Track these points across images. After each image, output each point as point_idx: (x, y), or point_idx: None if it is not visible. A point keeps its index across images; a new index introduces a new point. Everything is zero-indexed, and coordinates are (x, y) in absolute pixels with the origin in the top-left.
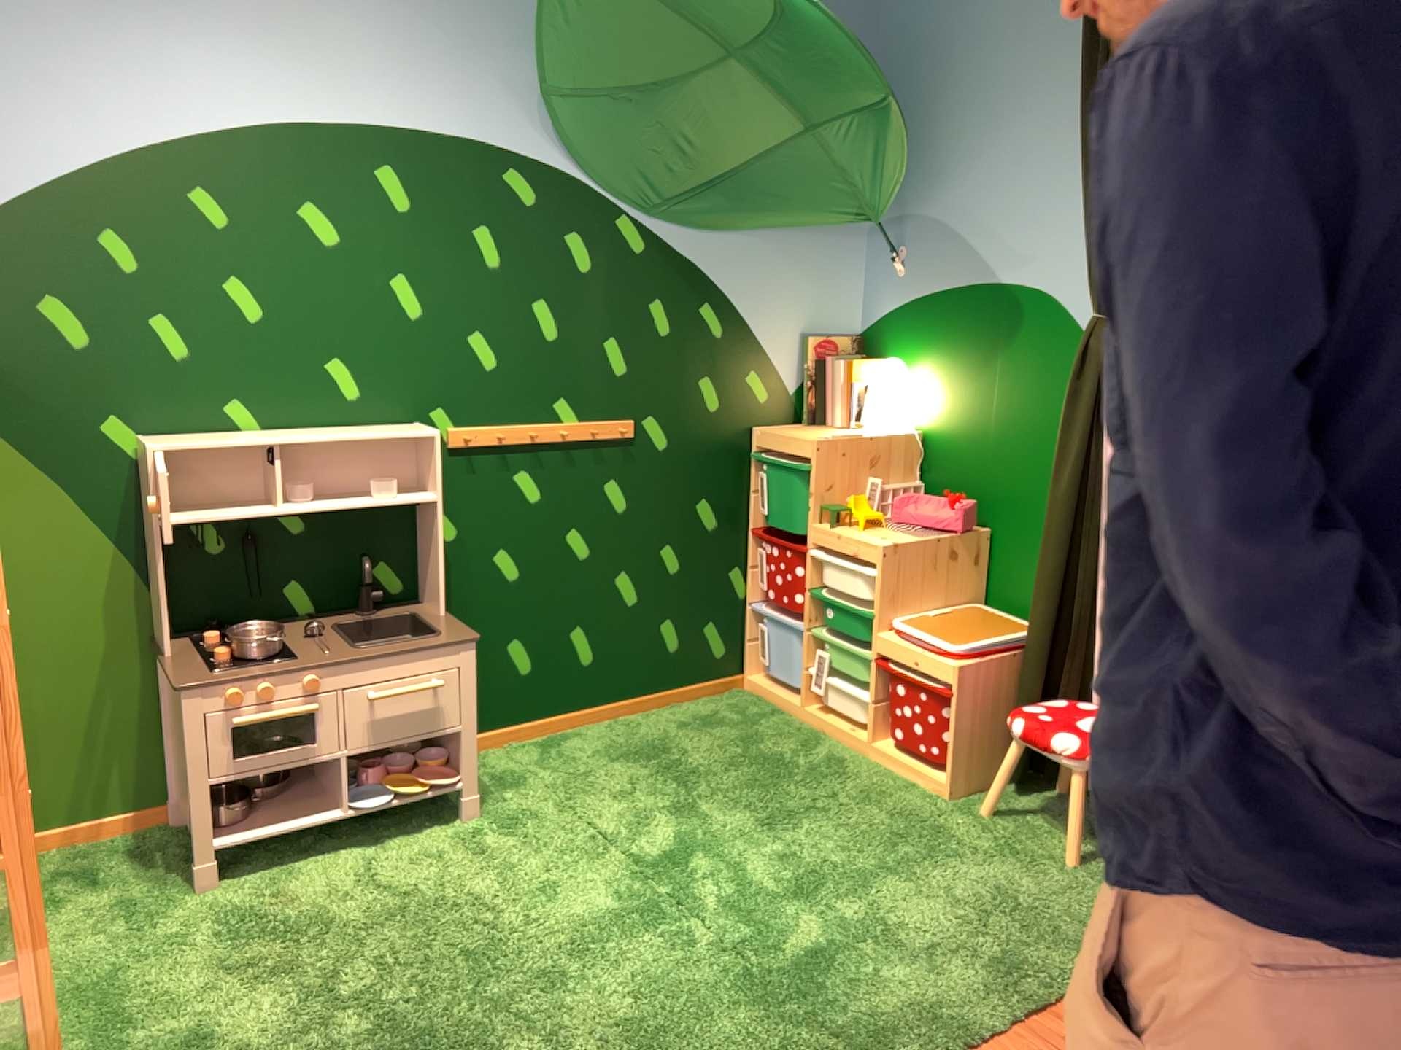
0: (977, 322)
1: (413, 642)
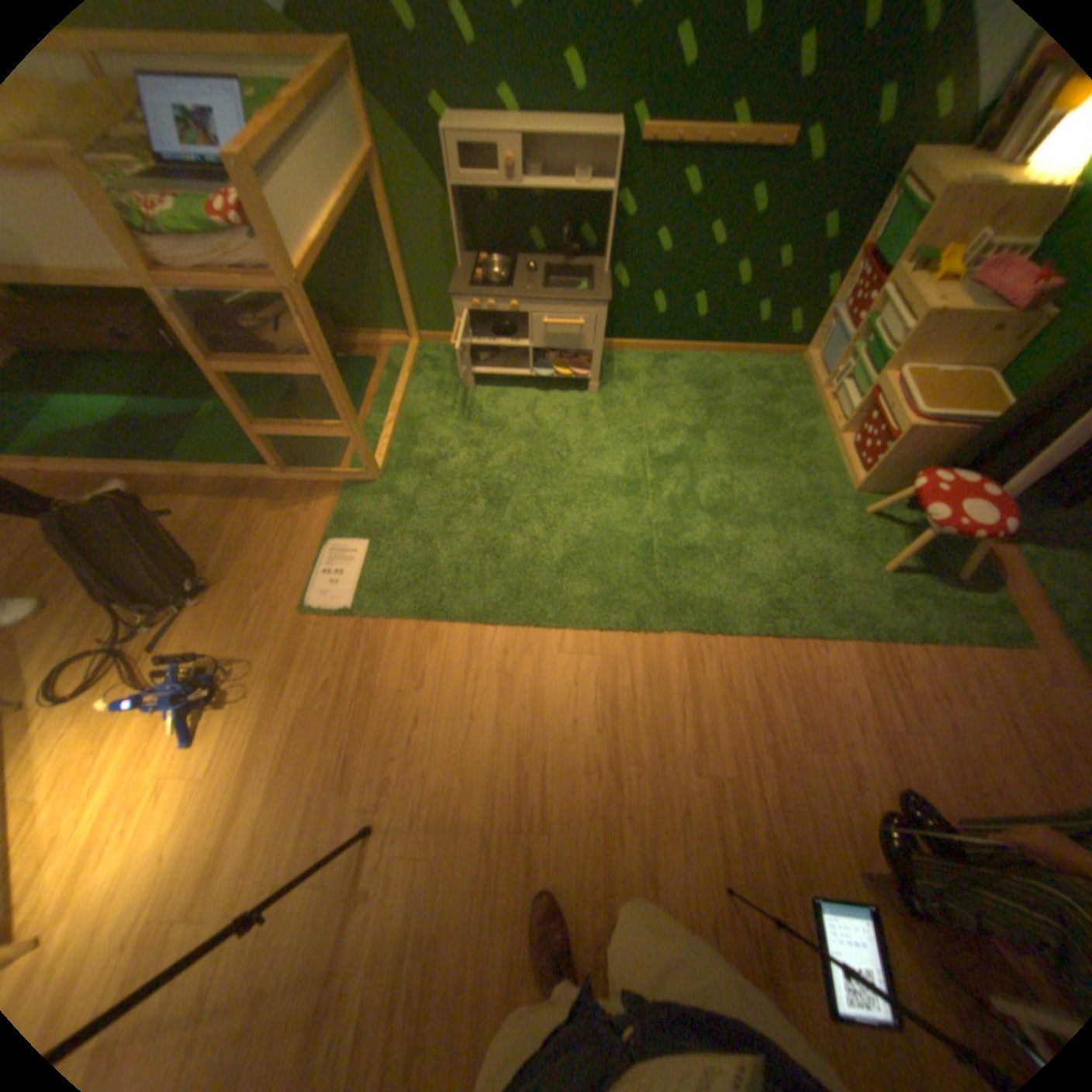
0: None
1: (572, 295)
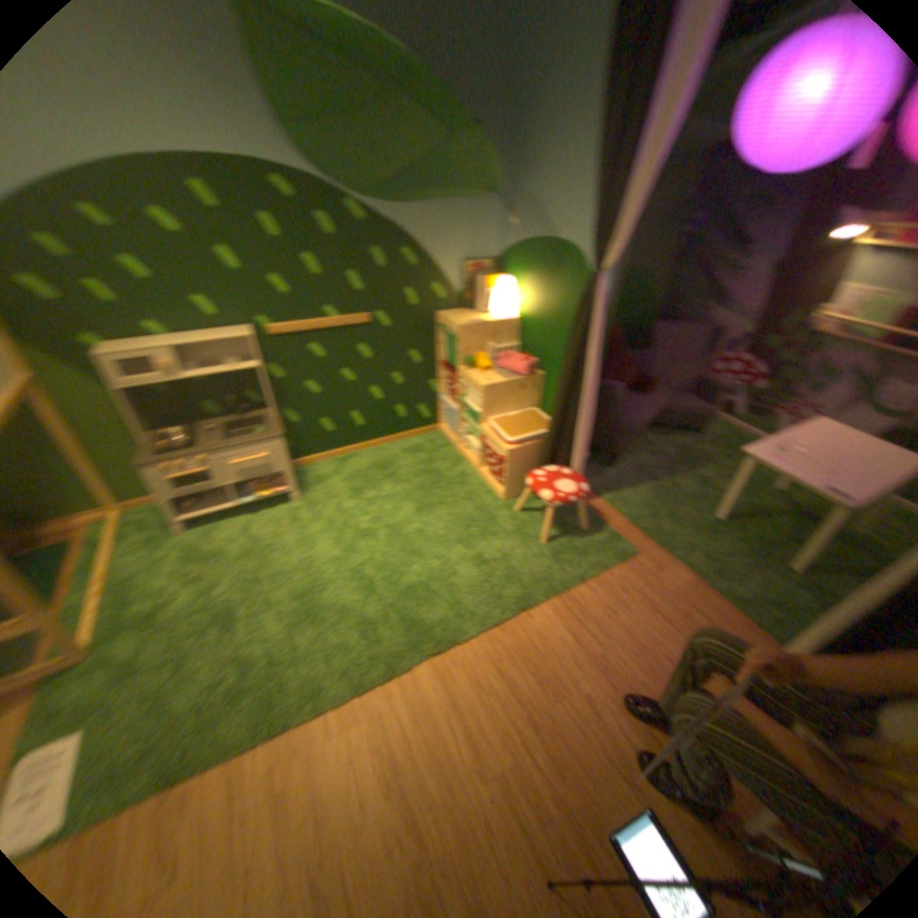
0: (544, 261)
1: (249, 438)
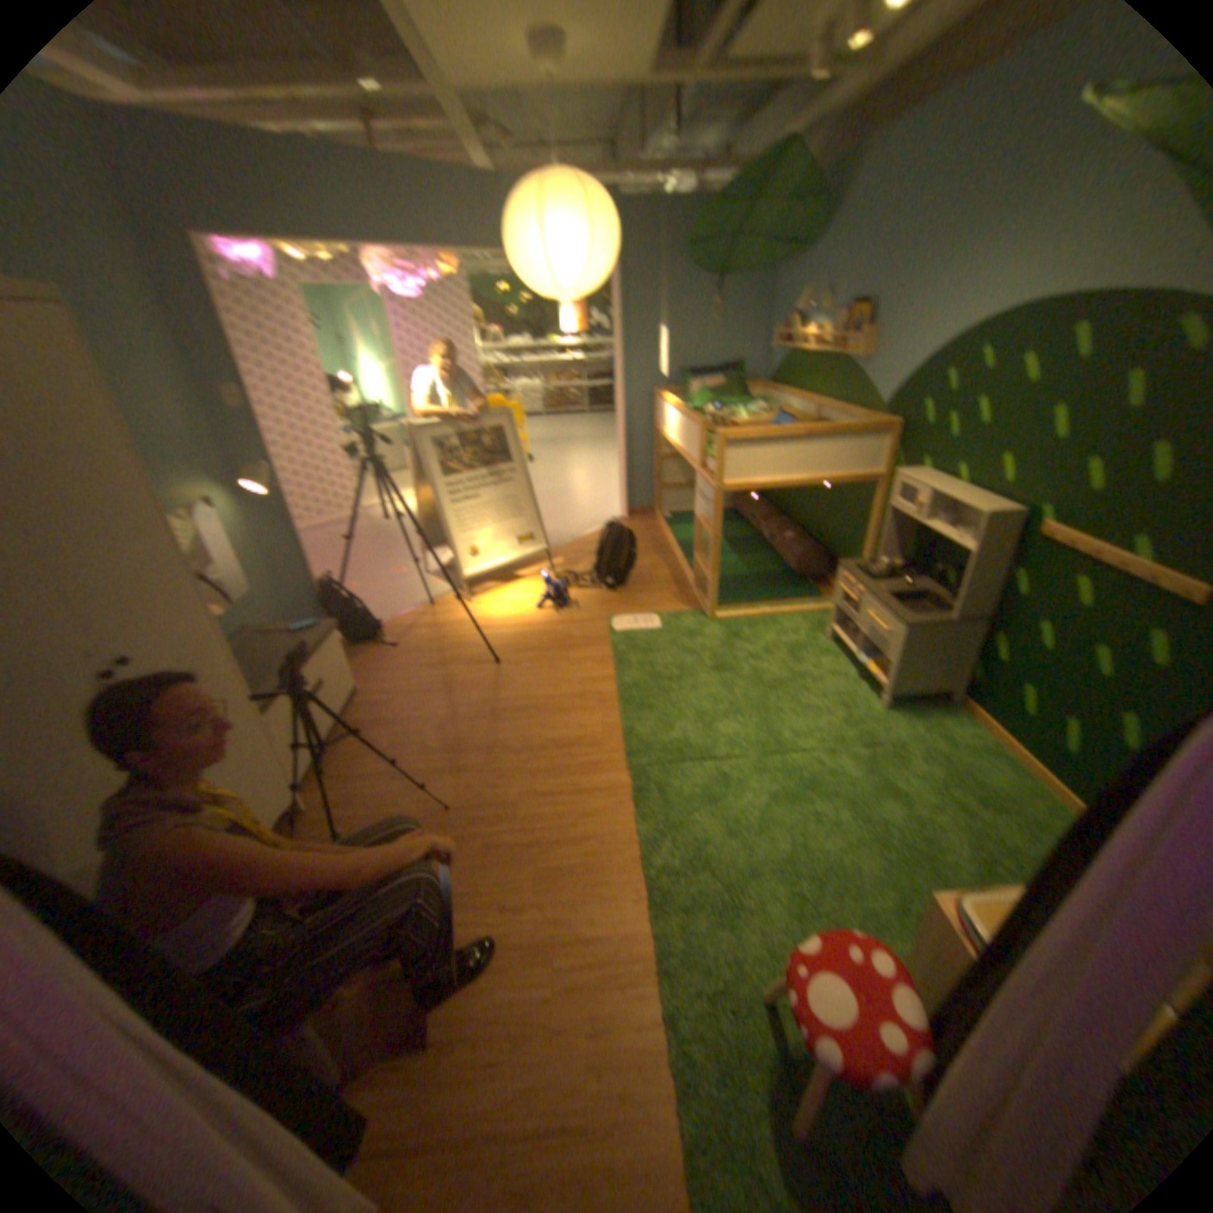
0: None
1: (898, 608)
